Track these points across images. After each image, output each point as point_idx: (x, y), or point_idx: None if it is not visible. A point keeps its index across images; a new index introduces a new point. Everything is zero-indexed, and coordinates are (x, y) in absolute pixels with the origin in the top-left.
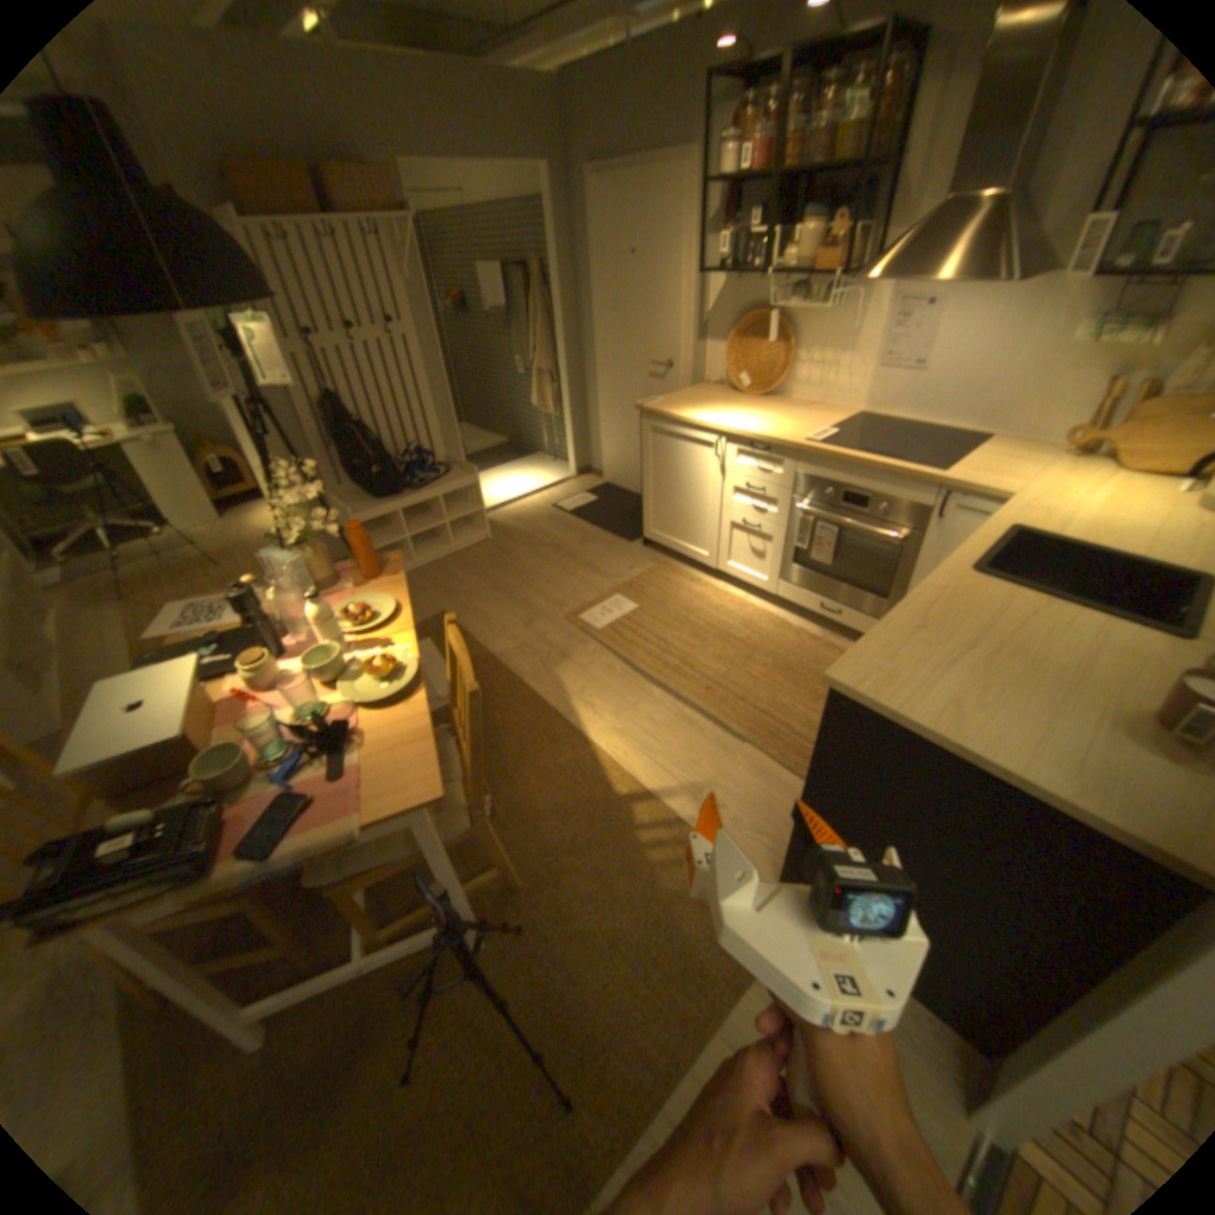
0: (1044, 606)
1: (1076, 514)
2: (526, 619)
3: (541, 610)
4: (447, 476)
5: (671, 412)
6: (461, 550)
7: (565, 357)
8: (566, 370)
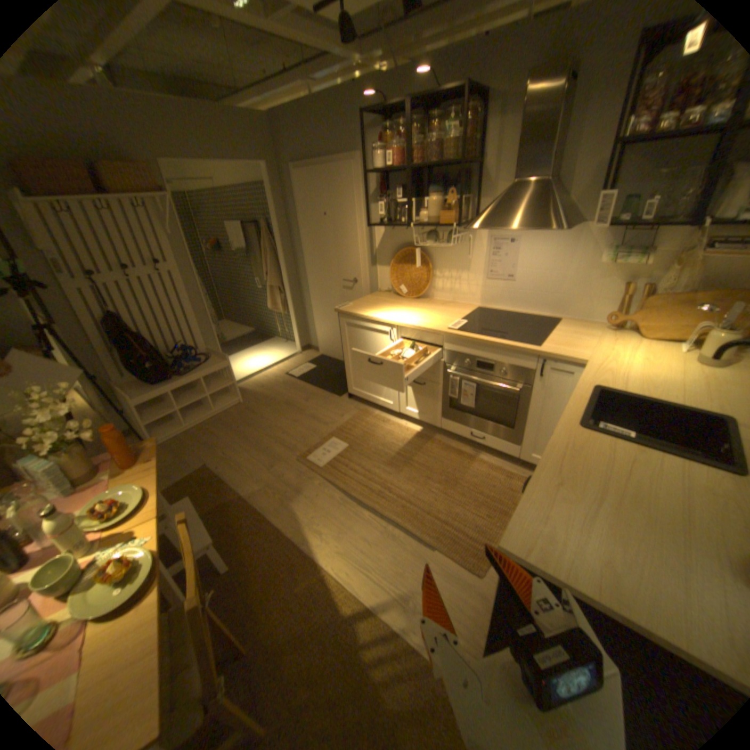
0: (638, 453)
1: (630, 372)
2: (269, 463)
3: (280, 454)
4: (207, 362)
5: (359, 312)
6: (220, 412)
7: (288, 277)
8: (290, 285)
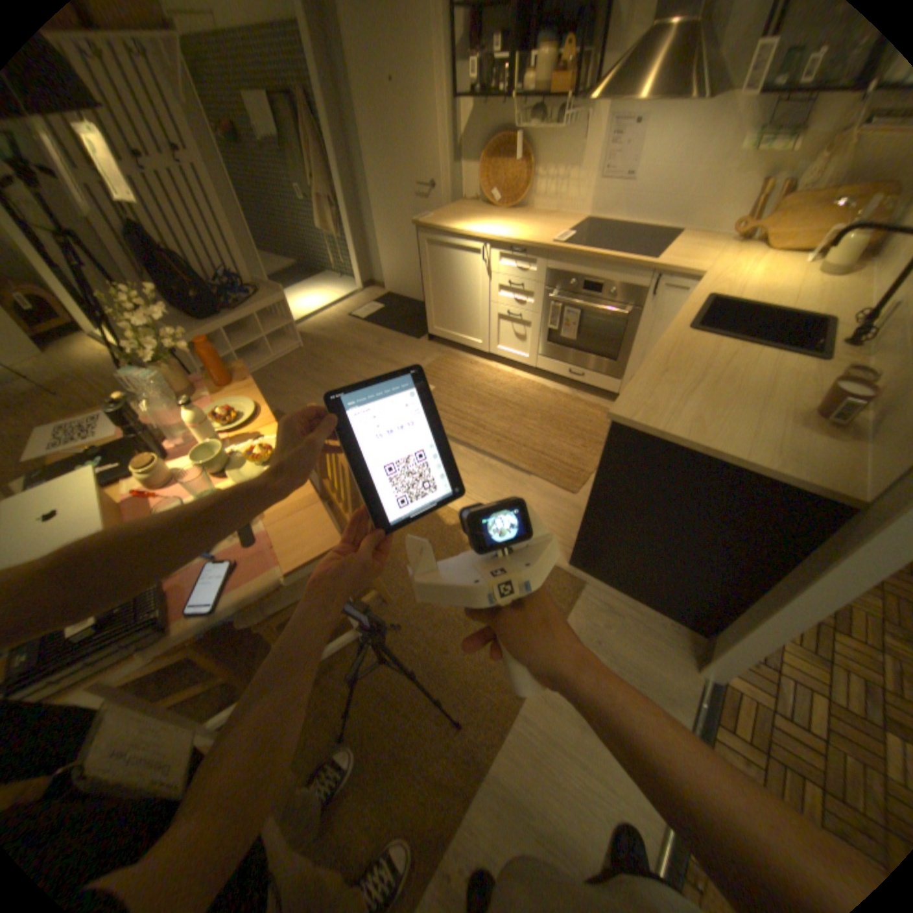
0: (739, 348)
1: (747, 283)
2: None
3: None
4: (257, 295)
5: (443, 225)
6: (280, 358)
7: (340, 182)
8: (342, 194)
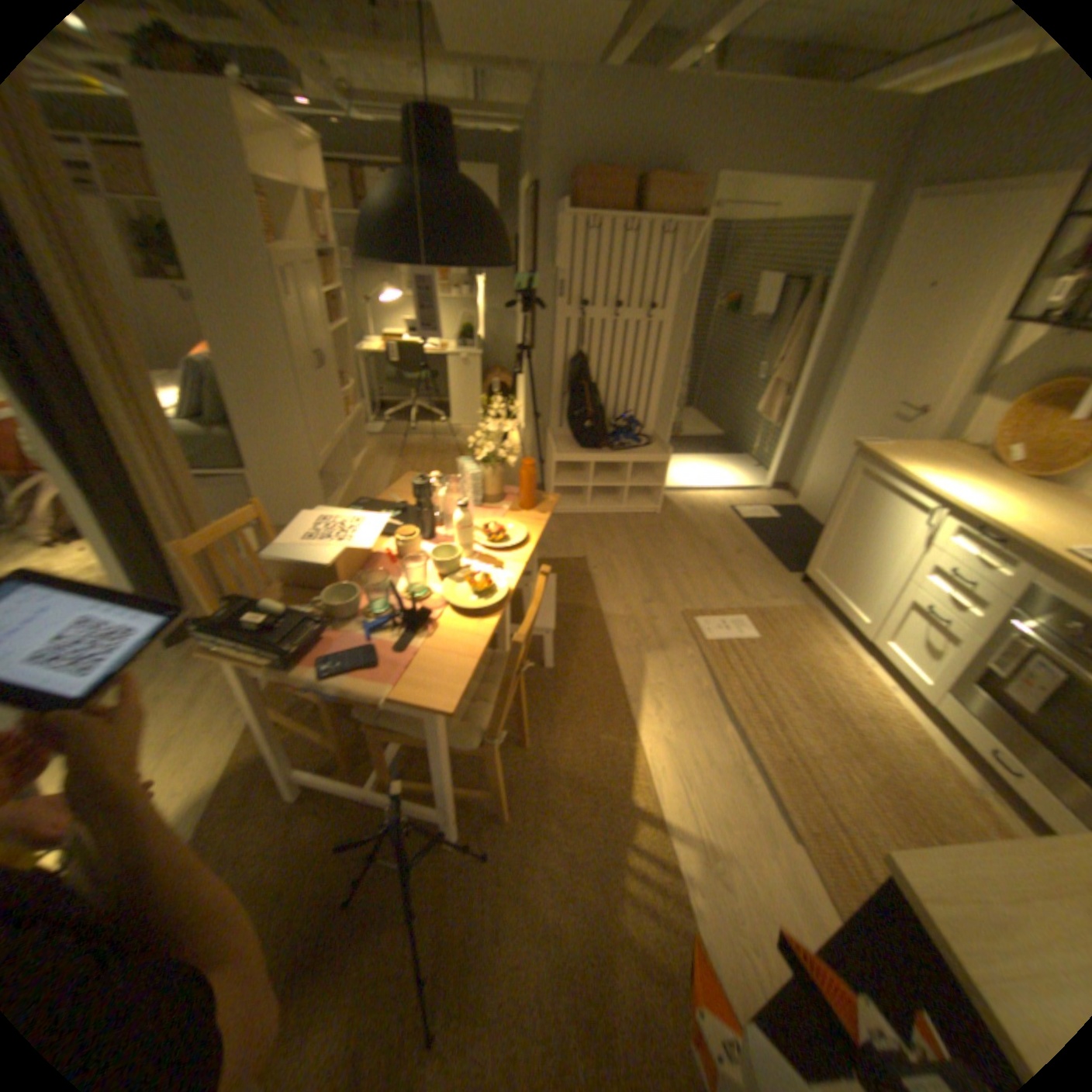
0: None
1: None
2: (649, 597)
3: (667, 595)
4: (646, 448)
5: (895, 459)
6: (629, 513)
7: (812, 374)
8: (807, 387)
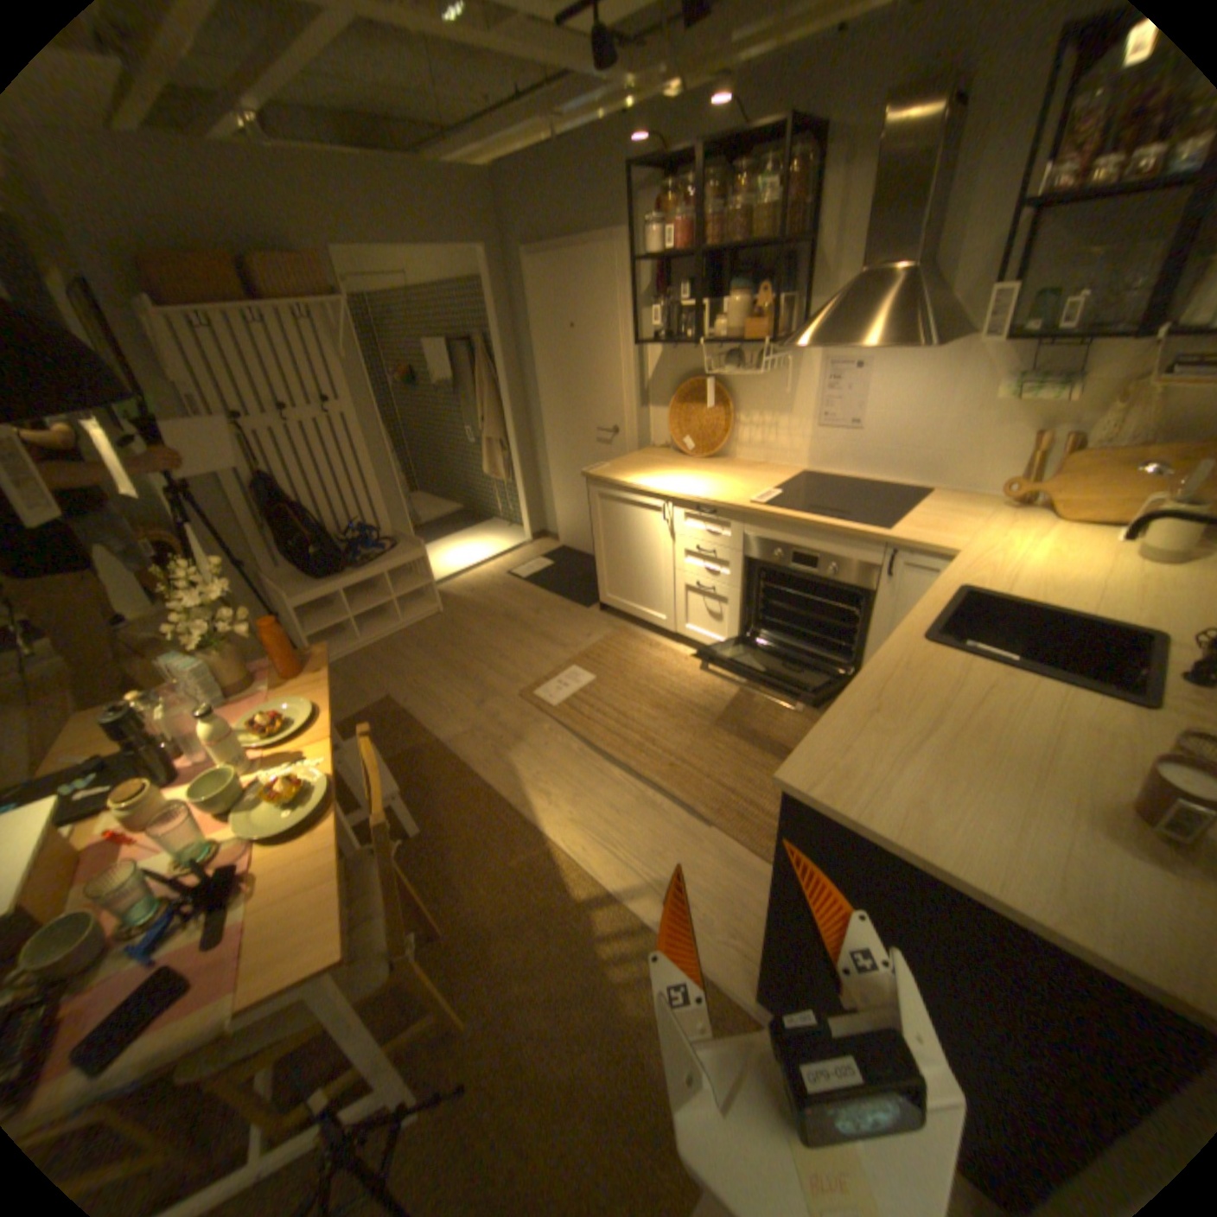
0: (1003, 678)
1: (1023, 570)
2: (479, 698)
3: (495, 687)
4: (394, 550)
5: (617, 478)
6: (411, 626)
7: (515, 425)
8: (517, 438)
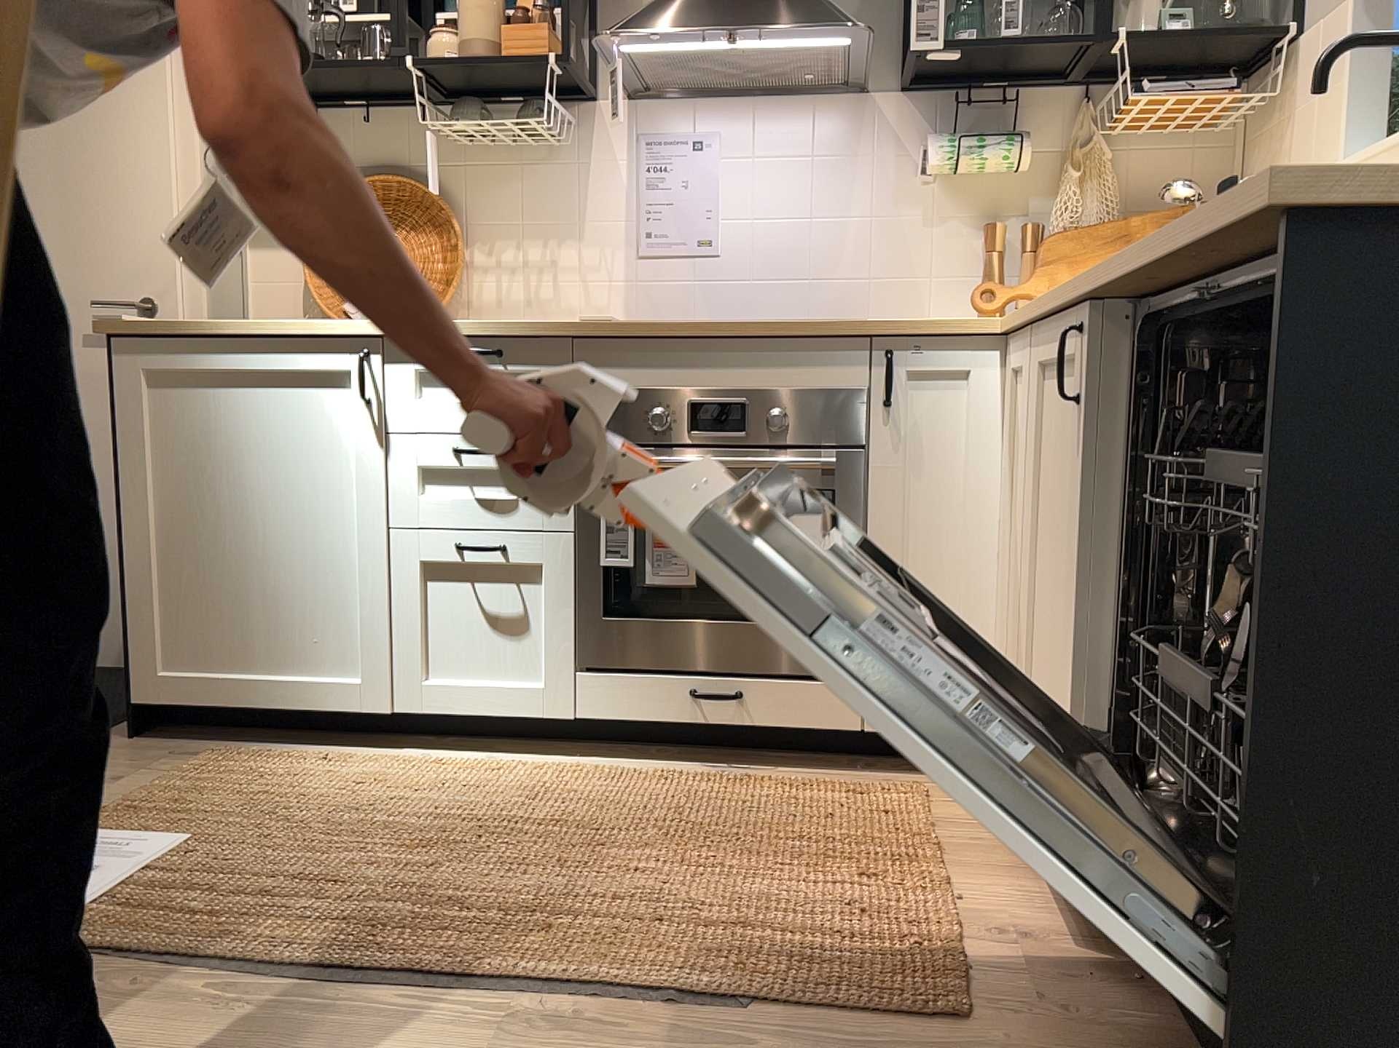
0: None
1: None
2: None
3: None
4: None
5: (215, 322)
6: None
7: None
8: None
